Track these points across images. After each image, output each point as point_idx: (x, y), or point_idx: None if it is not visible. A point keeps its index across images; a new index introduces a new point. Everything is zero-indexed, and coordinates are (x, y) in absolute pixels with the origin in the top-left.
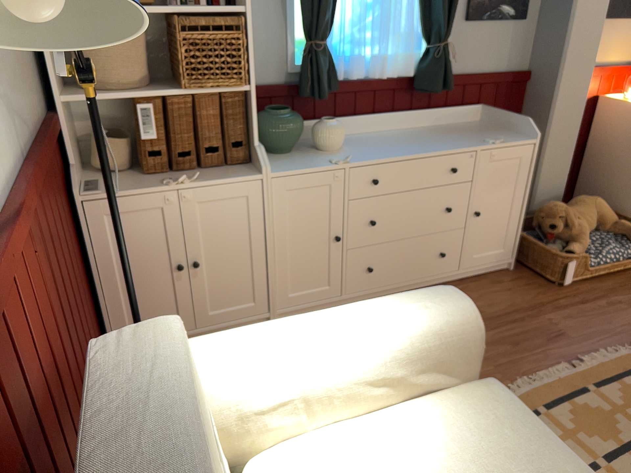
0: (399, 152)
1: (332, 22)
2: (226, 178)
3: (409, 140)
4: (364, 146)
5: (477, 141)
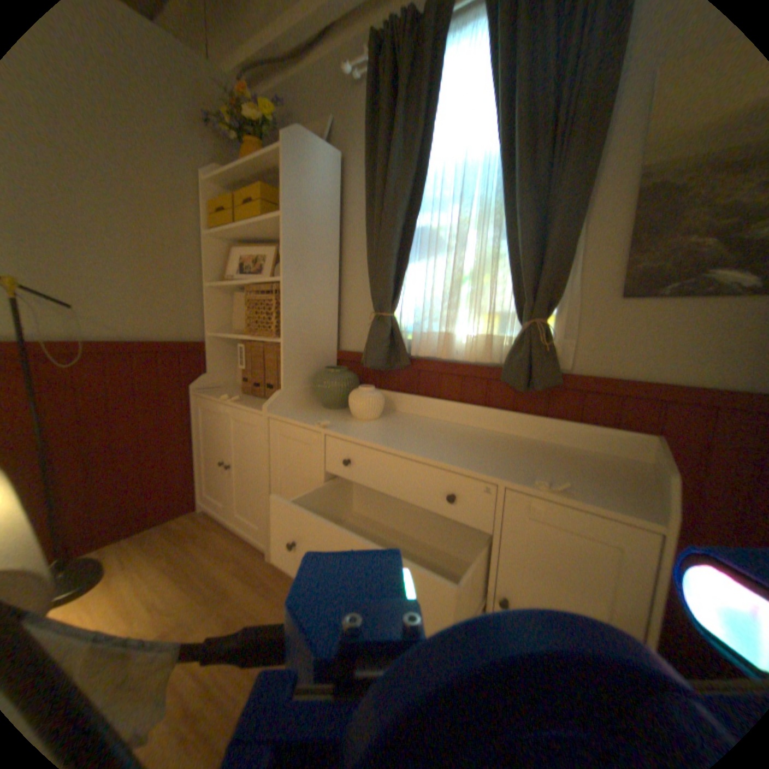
0: (396, 441)
1: (396, 295)
2: (251, 407)
3: (452, 440)
4: (393, 427)
5: (531, 475)
